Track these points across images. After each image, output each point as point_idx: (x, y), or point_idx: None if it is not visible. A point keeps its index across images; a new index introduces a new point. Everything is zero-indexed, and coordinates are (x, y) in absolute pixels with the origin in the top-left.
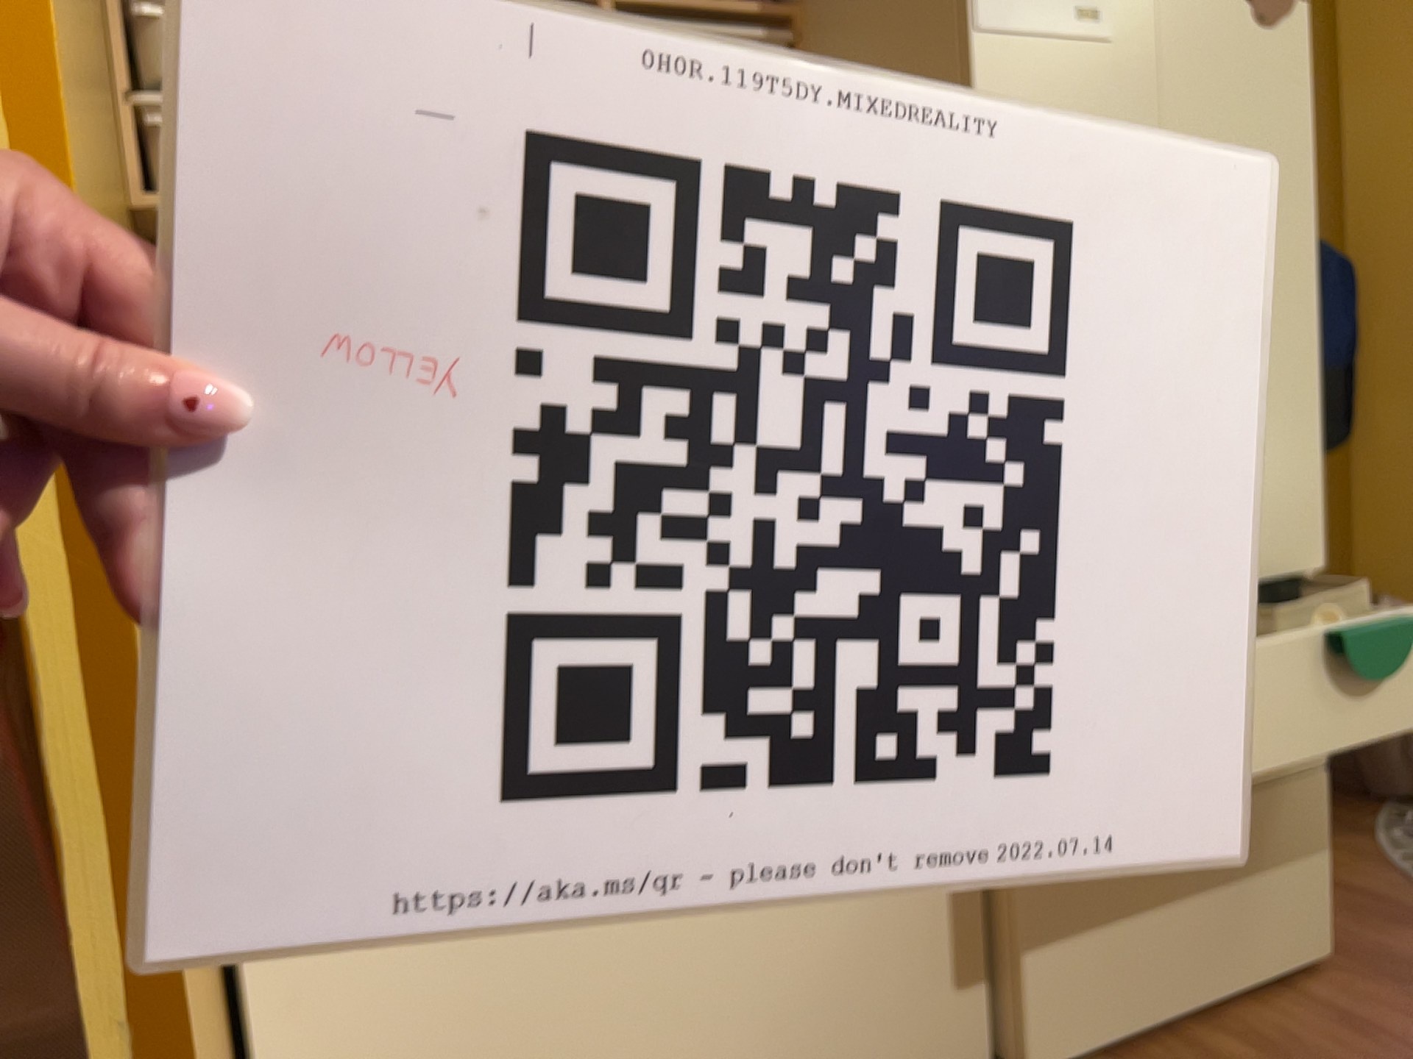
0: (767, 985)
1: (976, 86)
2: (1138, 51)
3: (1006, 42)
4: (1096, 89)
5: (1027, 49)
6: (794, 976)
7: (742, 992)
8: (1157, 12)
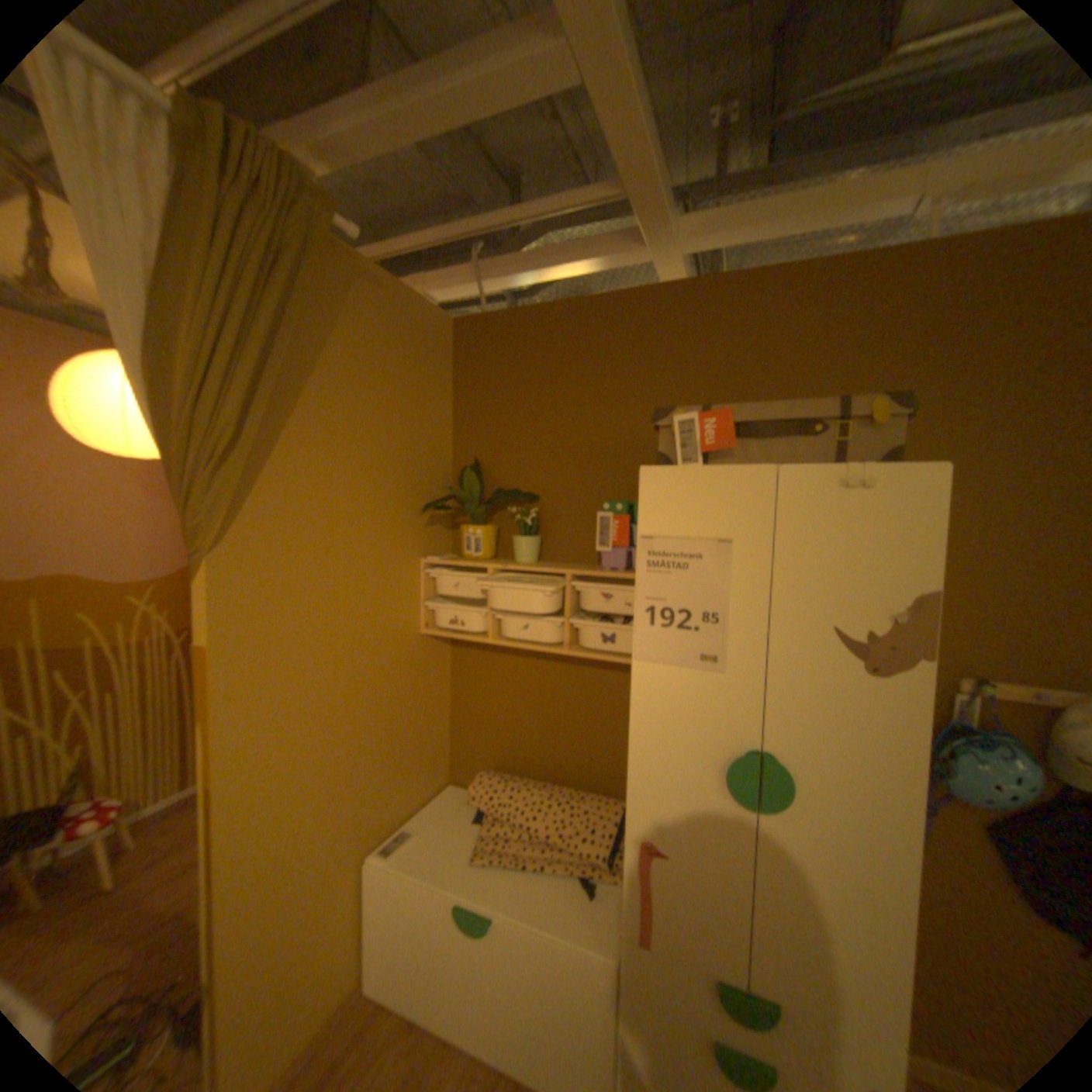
0: (506, 1005)
1: (634, 684)
2: (745, 682)
3: (652, 668)
4: (710, 698)
5: (665, 672)
6: (518, 1011)
7: (497, 1001)
8: (765, 663)
